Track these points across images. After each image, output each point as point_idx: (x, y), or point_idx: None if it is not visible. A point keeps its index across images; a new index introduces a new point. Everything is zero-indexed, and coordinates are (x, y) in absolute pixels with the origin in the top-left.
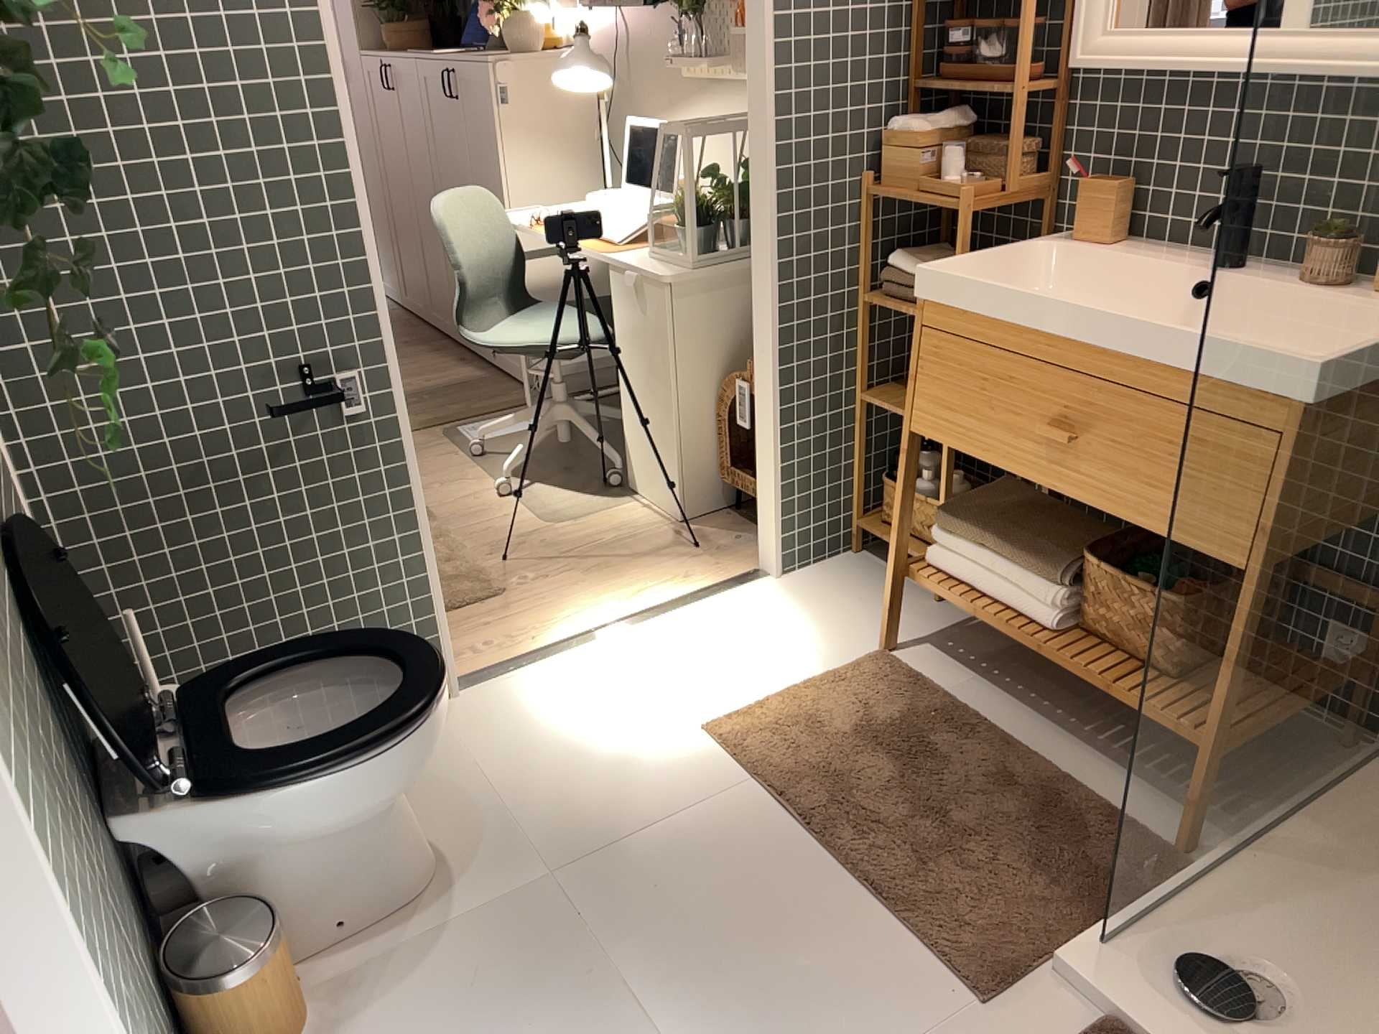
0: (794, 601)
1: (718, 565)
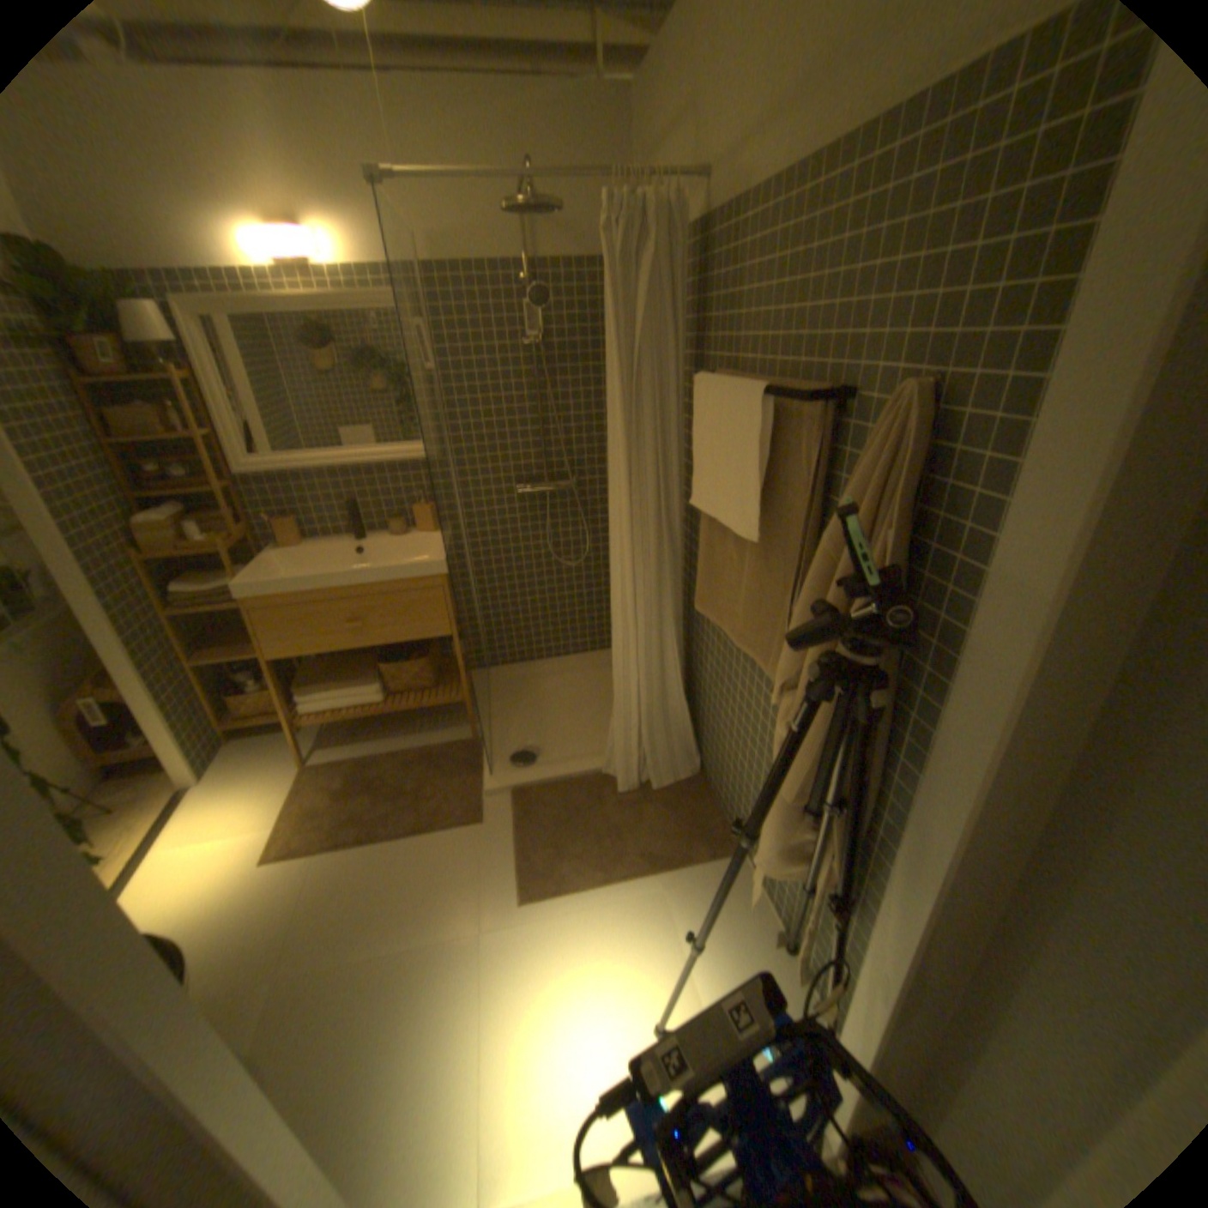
0: (219, 787)
1: (139, 810)
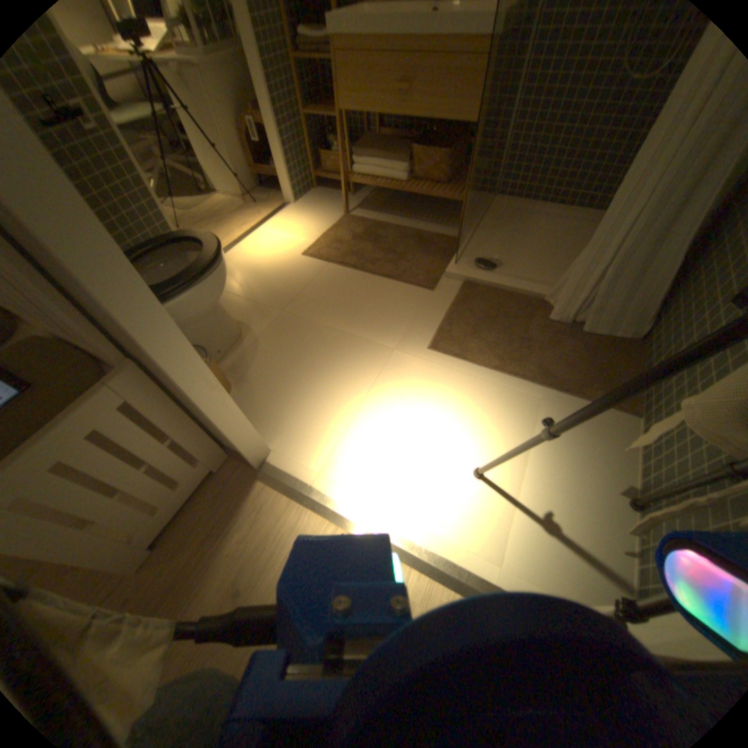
0: (304, 207)
1: (268, 204)
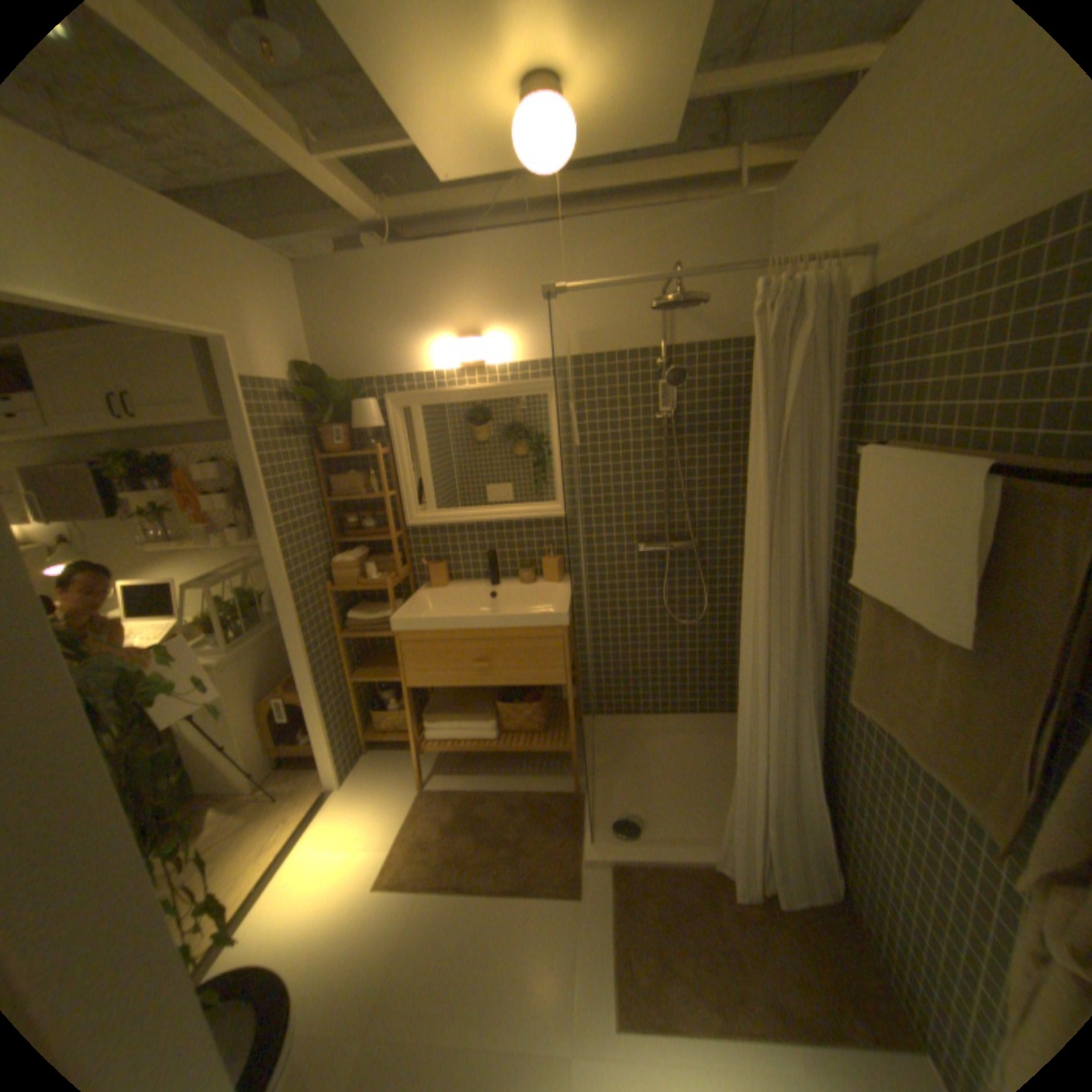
0: (354, 795)
1: (293, 803)
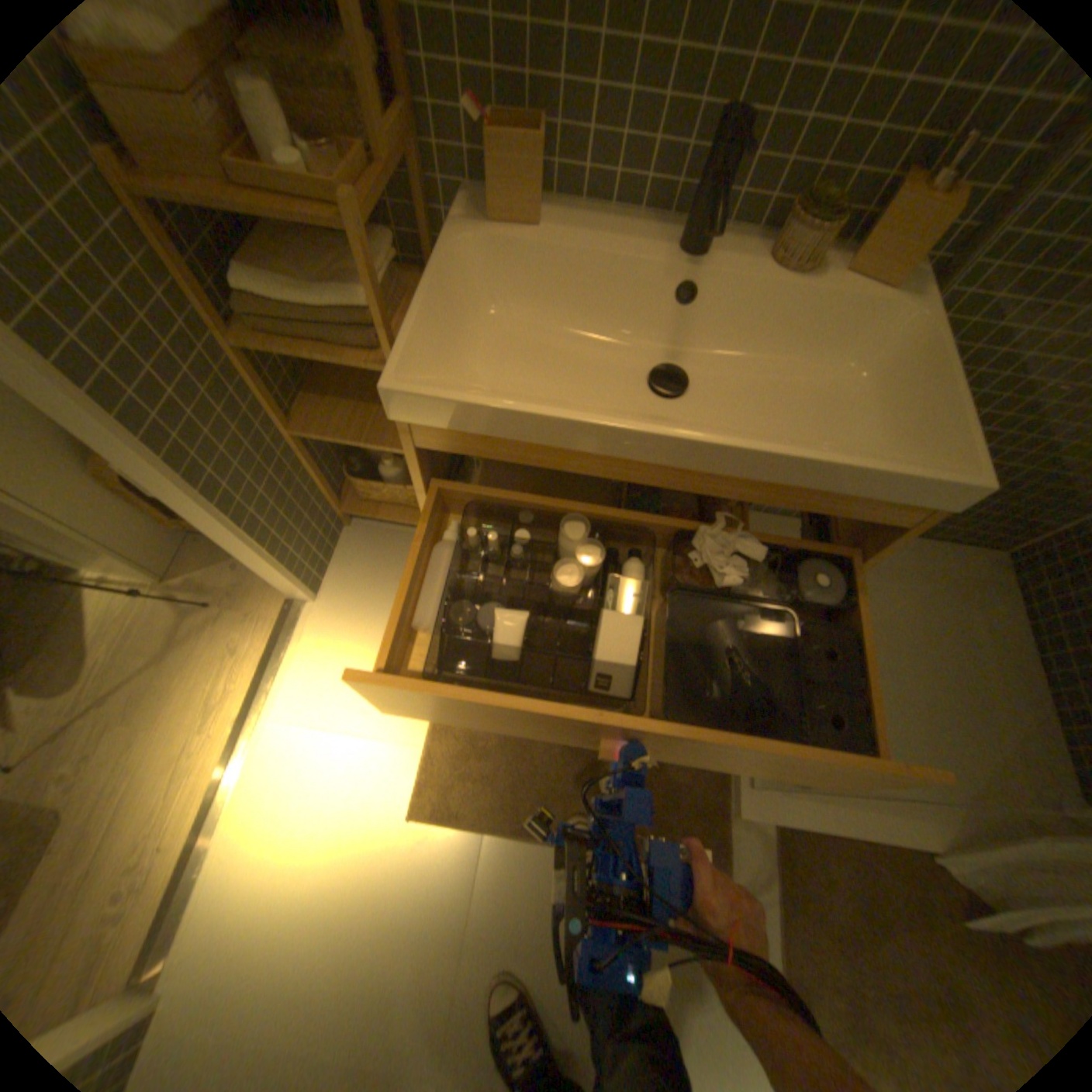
0: (345, 617)
1: (241, 616)
